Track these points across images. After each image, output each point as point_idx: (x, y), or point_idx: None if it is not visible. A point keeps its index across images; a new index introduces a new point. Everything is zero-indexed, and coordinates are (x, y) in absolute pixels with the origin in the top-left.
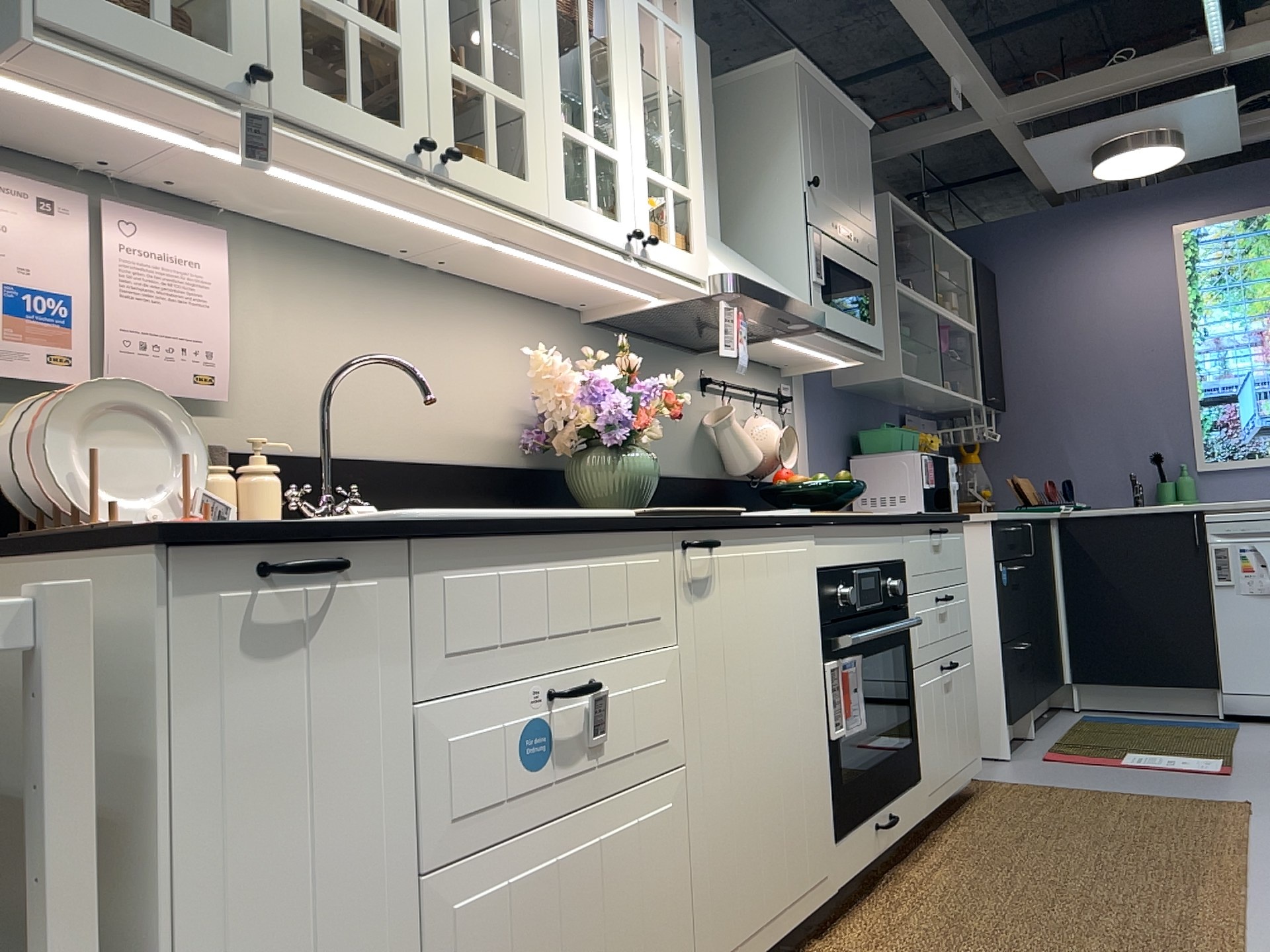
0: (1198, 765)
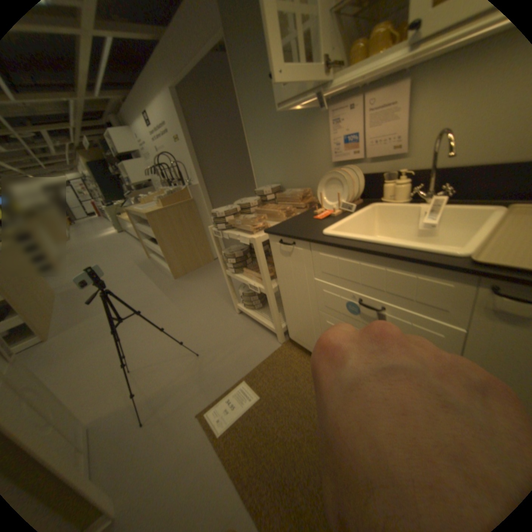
0: None
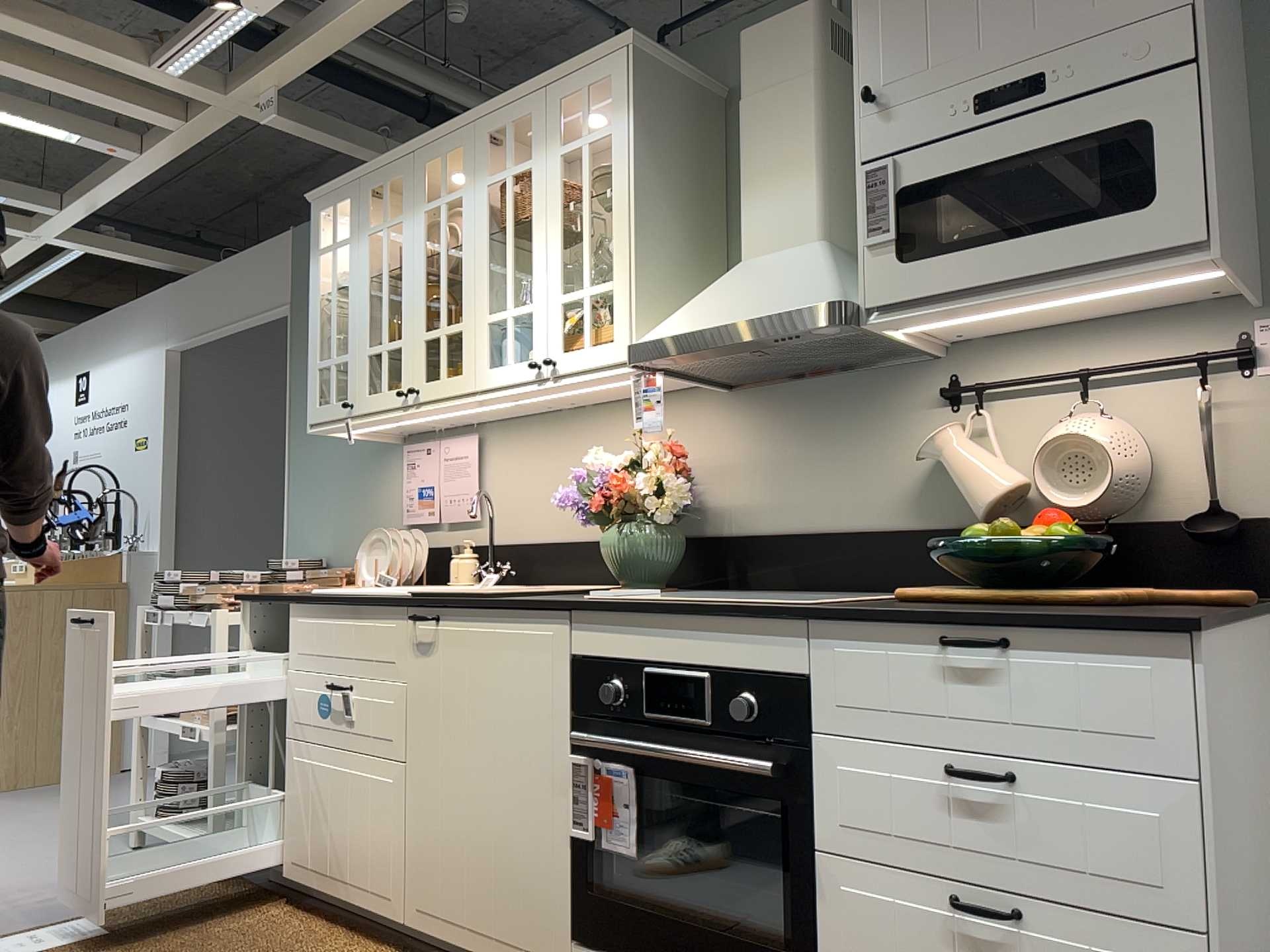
0: None
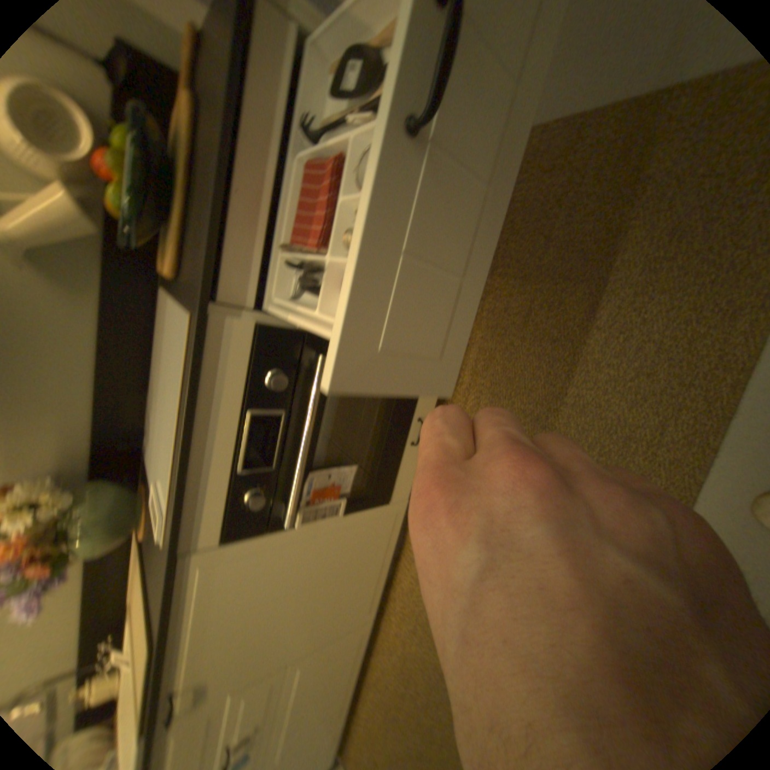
0: None
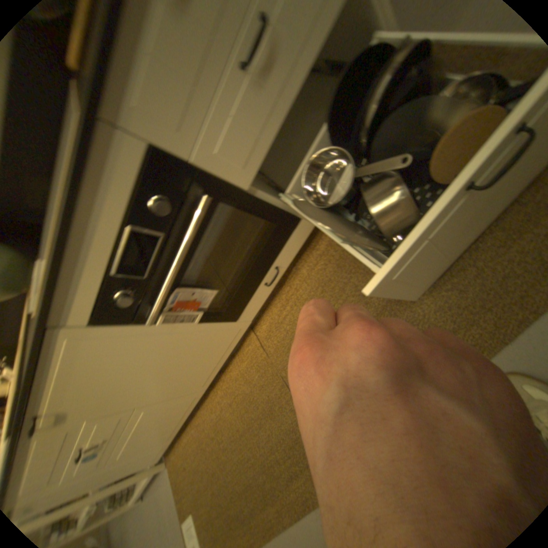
0: None
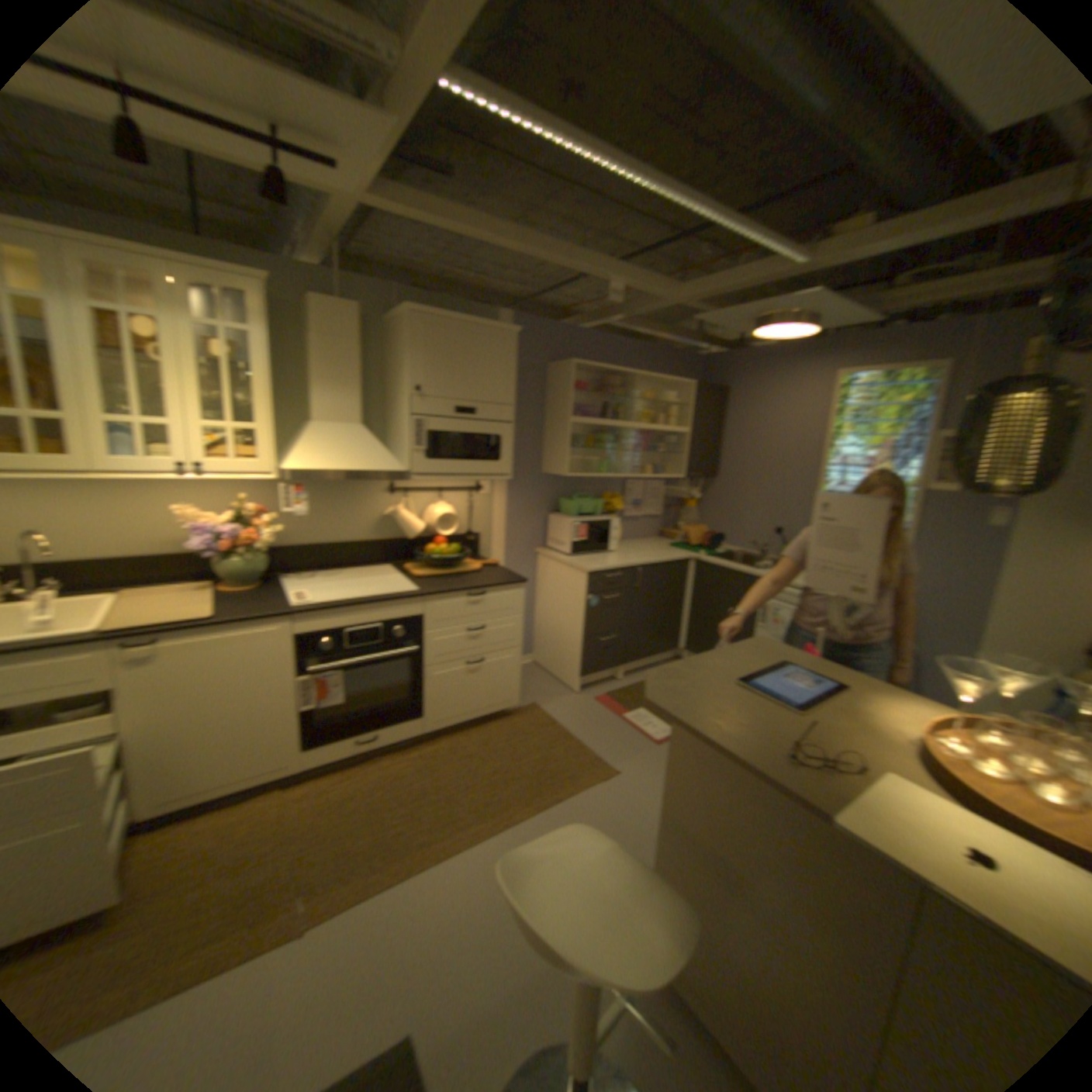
0: (656, 733)
